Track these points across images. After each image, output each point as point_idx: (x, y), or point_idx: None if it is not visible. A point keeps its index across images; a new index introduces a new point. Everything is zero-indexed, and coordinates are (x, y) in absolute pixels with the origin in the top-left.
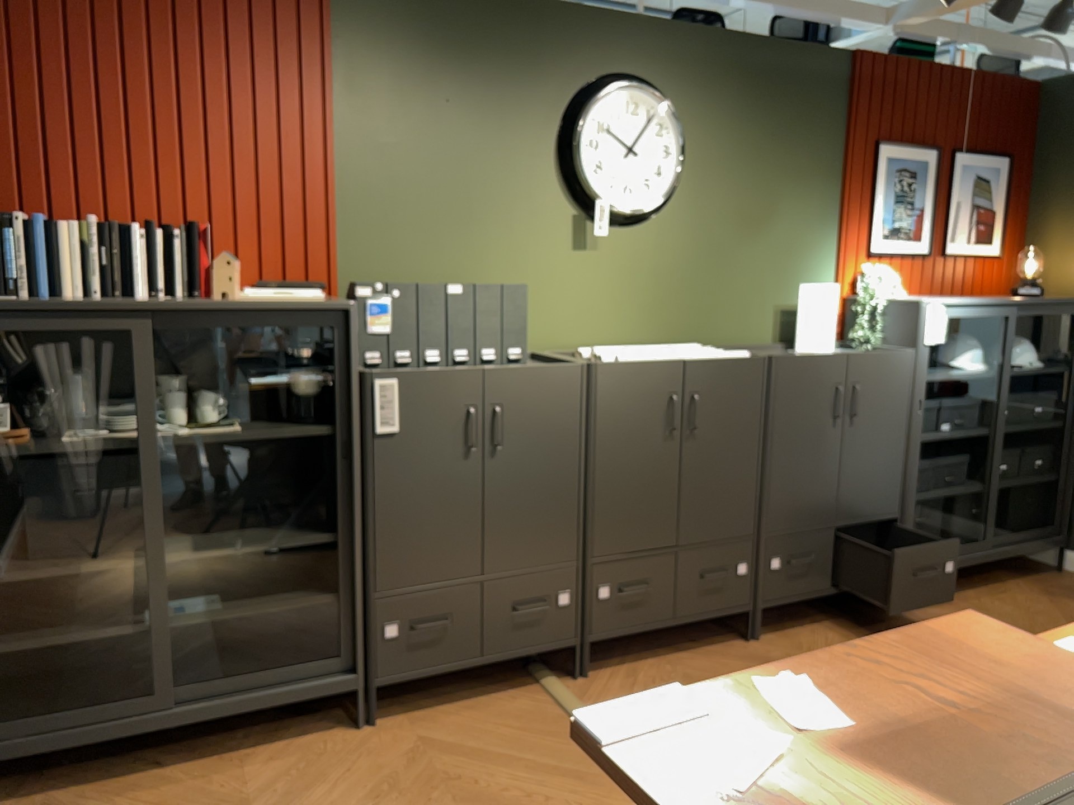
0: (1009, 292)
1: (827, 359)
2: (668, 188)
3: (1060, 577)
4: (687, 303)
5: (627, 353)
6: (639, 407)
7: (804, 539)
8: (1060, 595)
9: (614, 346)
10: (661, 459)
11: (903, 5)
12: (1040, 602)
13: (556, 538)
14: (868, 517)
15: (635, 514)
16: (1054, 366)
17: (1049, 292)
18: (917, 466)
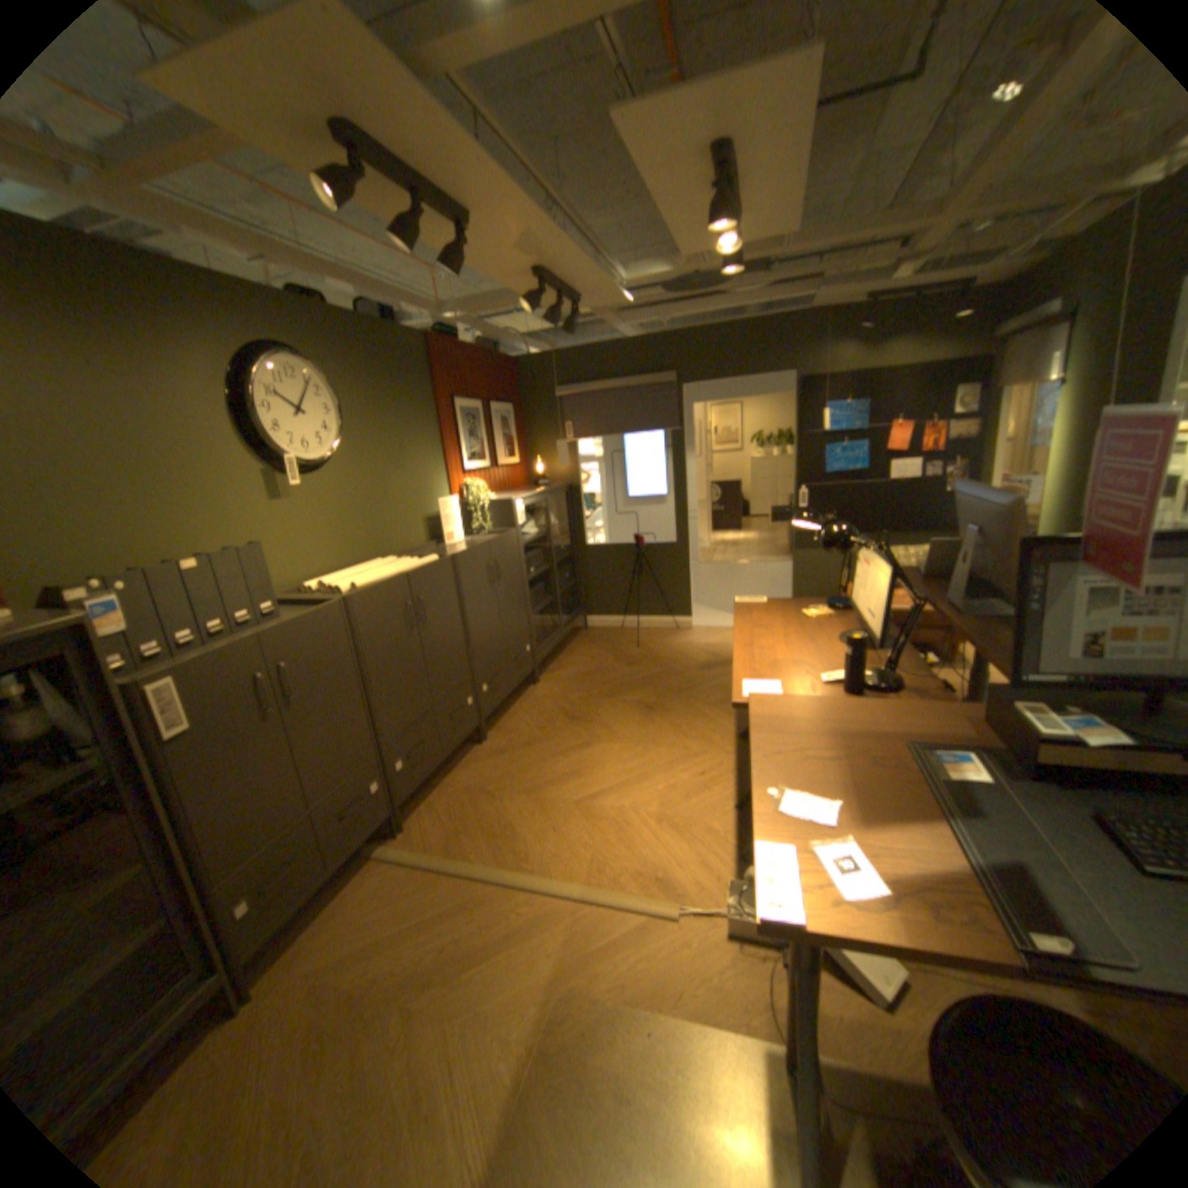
0: (527, 484)
1: (480, 548)
2: (331, 440)
3: (588, 633)
4: (369, 528)
5: (358, 580)
6: (388, 619)
7: (494, 666)
8: (595, 642)
9: (326, 574)
10: (410, 651)
11: (449, 303)
12: (591, 649)
13: (357, 745)
14: (518, 638)
15: (405, 698)
16: (560, 523)
17: (546, 482)
18: (529, 599)
